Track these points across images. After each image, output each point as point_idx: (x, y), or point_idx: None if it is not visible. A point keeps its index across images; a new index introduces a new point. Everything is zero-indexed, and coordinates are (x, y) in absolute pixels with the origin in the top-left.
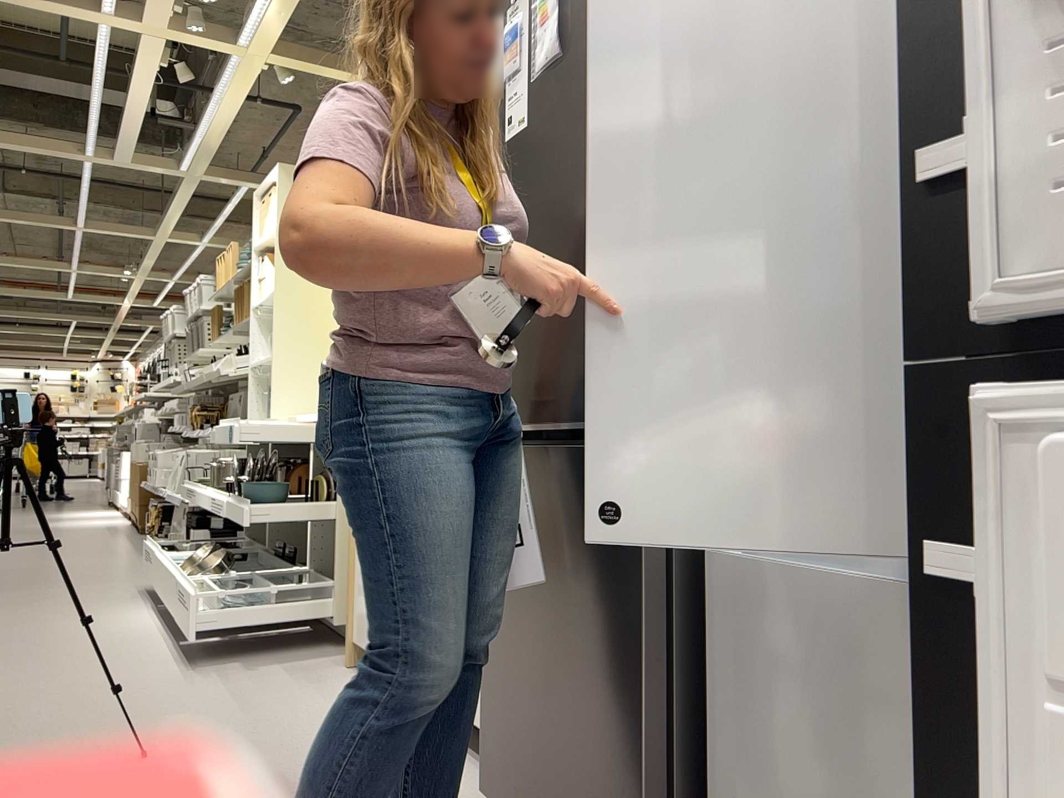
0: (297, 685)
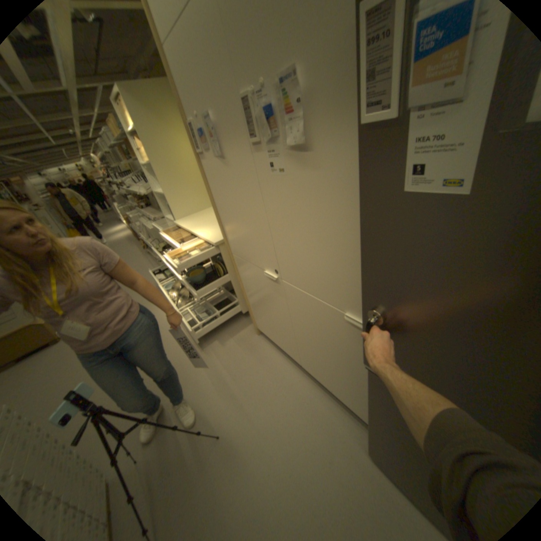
0: (246, 354)
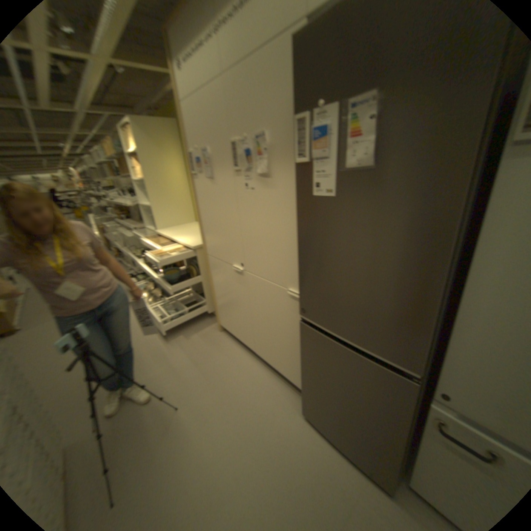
0: (206, 346)
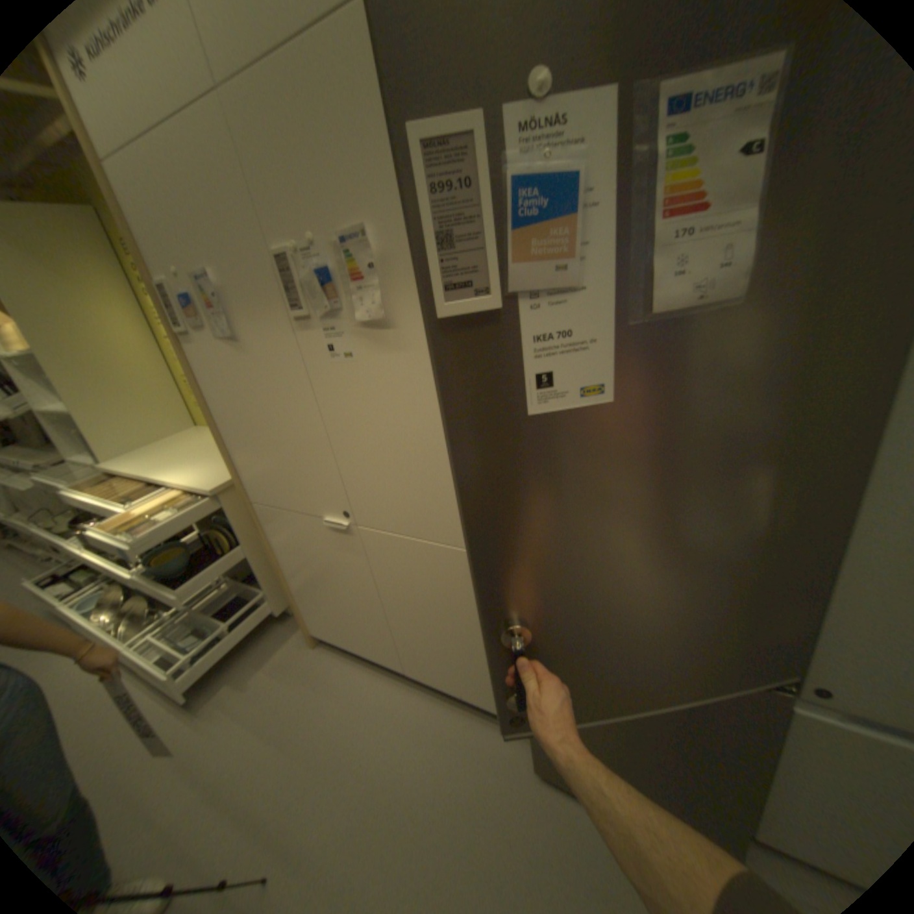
0: (295, 691)
